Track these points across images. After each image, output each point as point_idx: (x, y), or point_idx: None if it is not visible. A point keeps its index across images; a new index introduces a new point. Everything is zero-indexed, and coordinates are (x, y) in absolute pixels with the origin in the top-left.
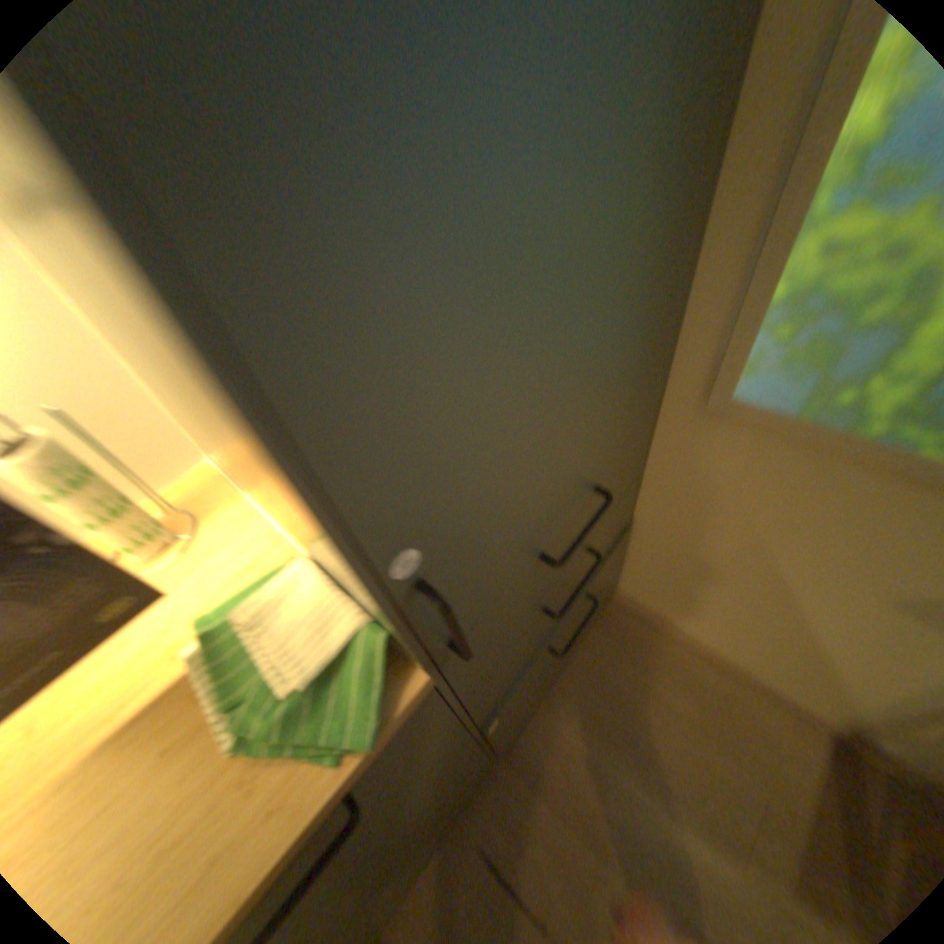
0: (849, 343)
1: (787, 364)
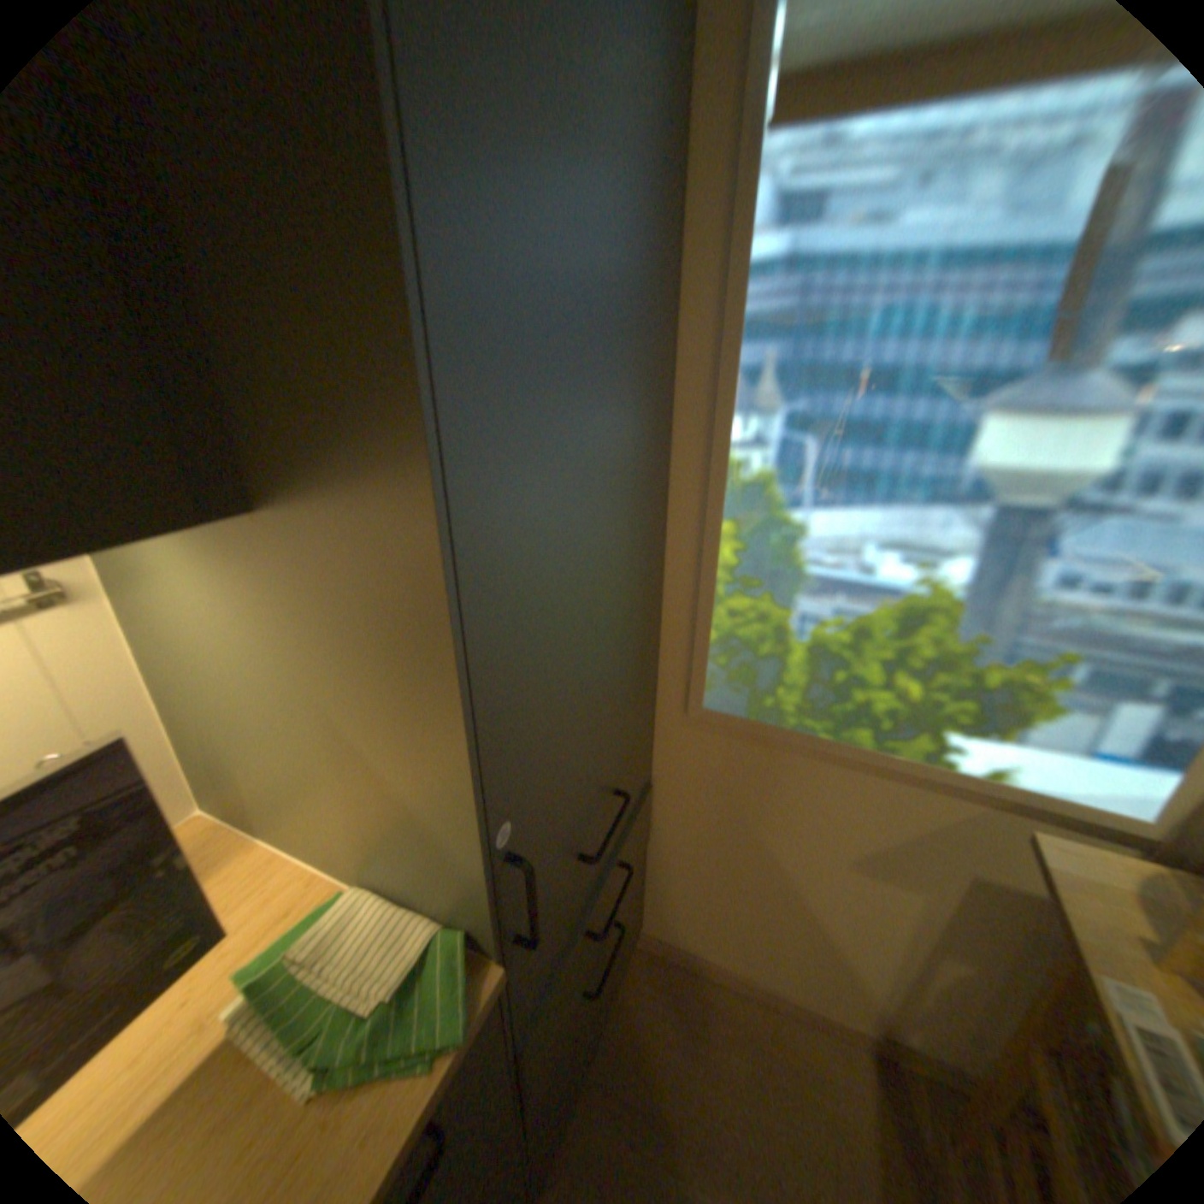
0: (759, 668)
1: (730, 683)
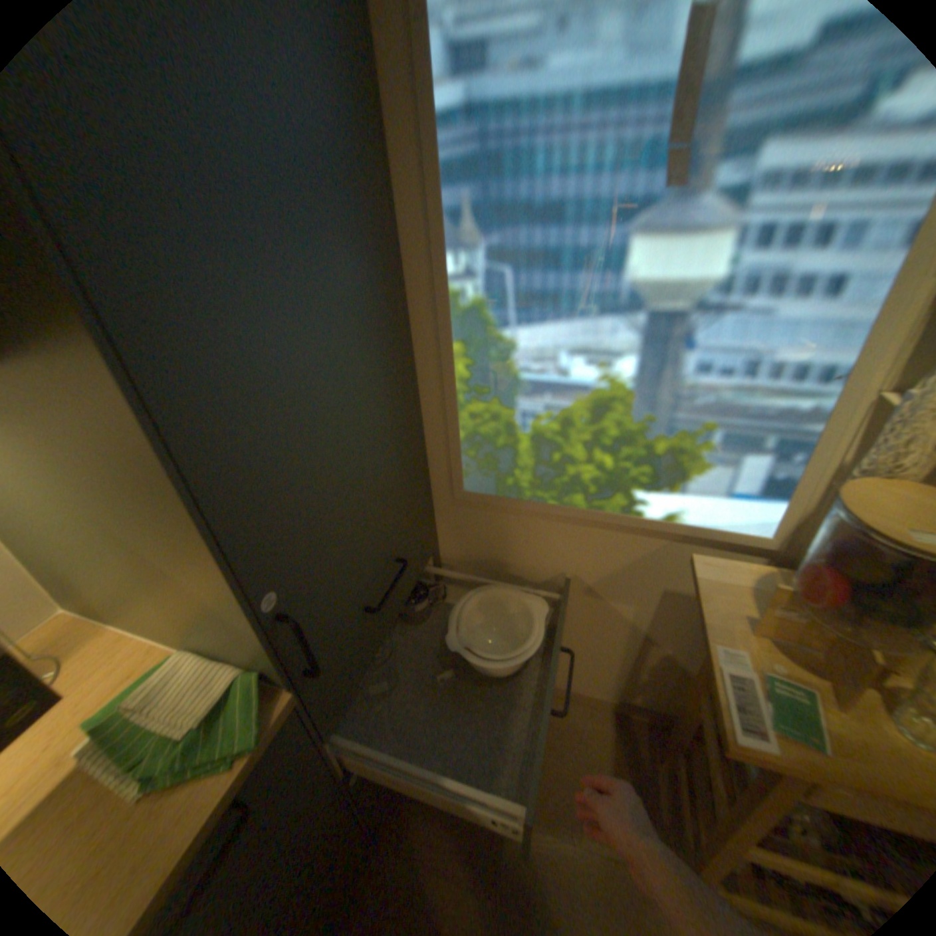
0: (498, 457)
1: (480, 470)
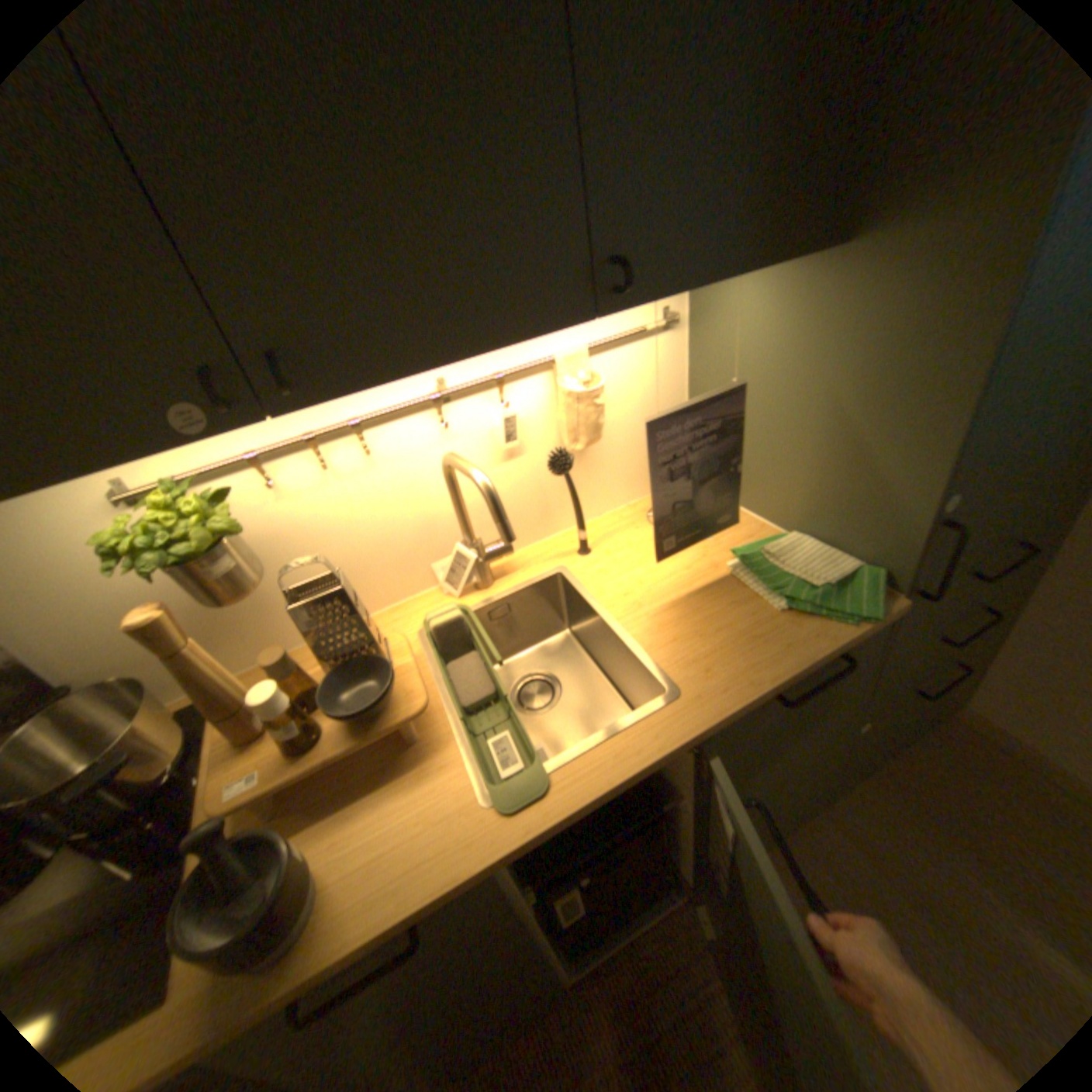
0: None
1: None
